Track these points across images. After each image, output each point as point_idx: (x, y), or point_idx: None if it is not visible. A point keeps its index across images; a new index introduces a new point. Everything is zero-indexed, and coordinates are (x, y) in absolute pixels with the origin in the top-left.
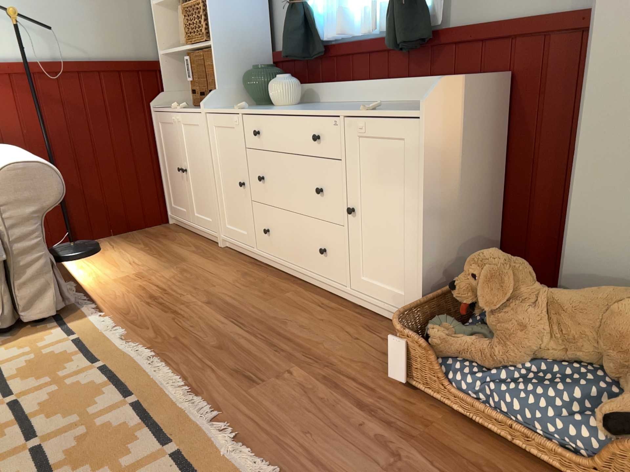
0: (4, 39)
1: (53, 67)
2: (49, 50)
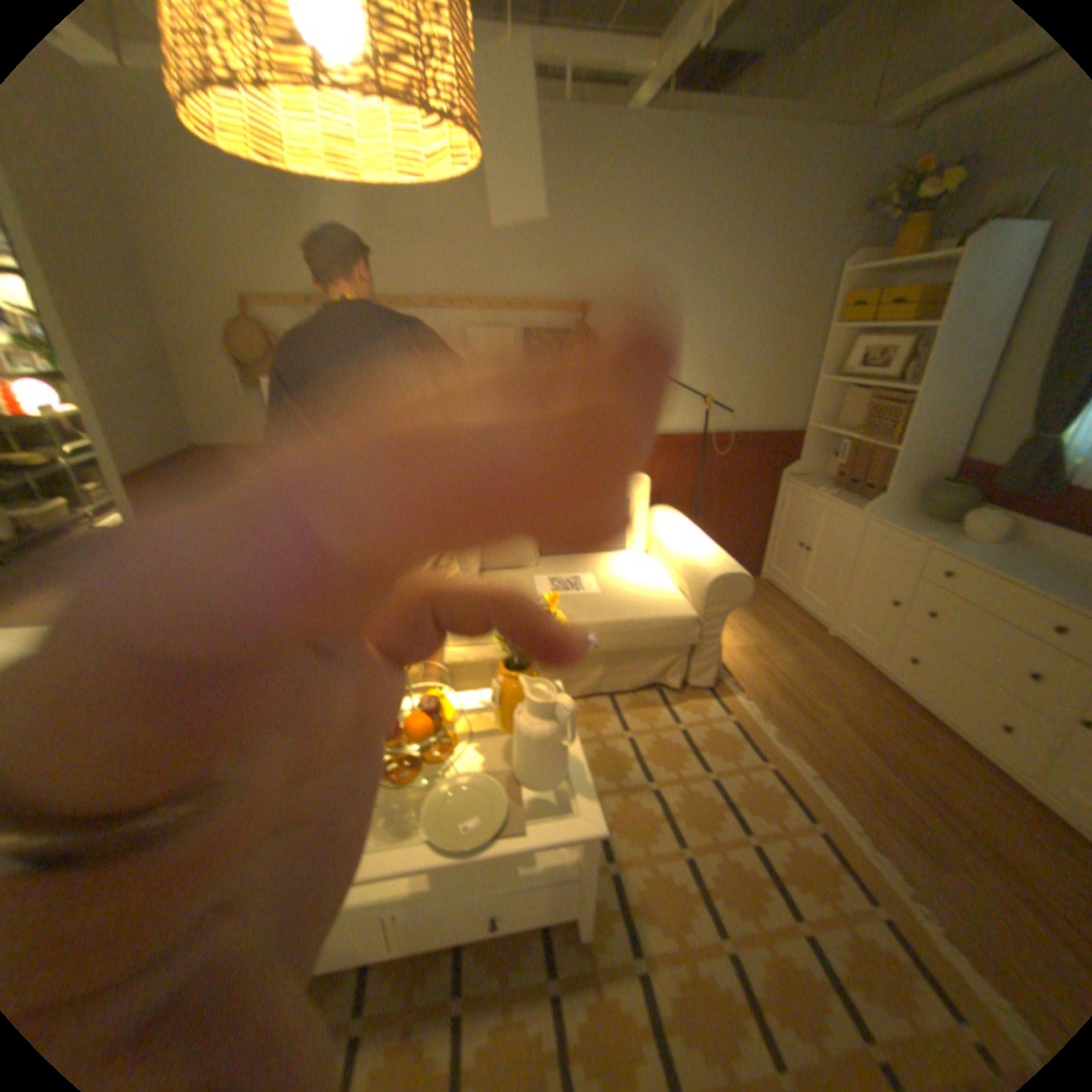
0: (684, 412)
1: (714, 436)
2: (714, 420)
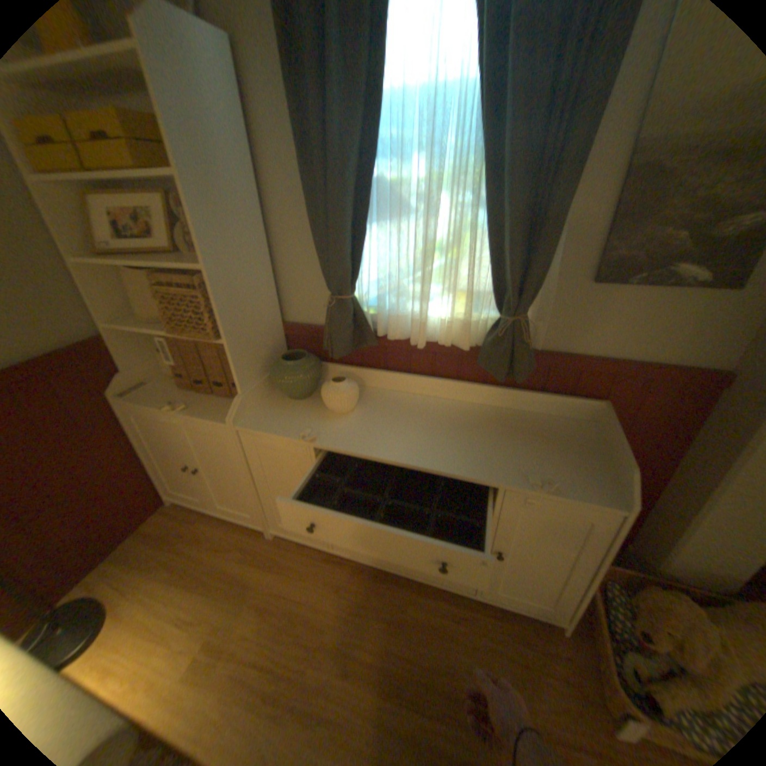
0: None
1: None
2: None
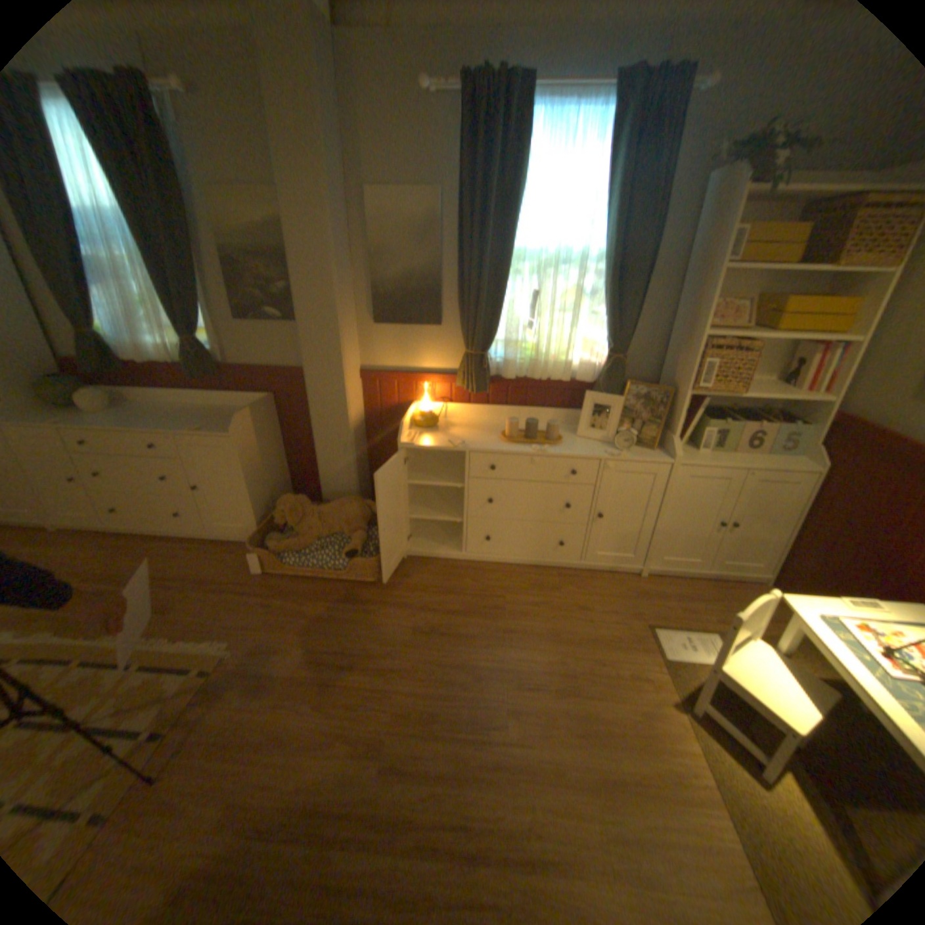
0: None
1: None
2: None
